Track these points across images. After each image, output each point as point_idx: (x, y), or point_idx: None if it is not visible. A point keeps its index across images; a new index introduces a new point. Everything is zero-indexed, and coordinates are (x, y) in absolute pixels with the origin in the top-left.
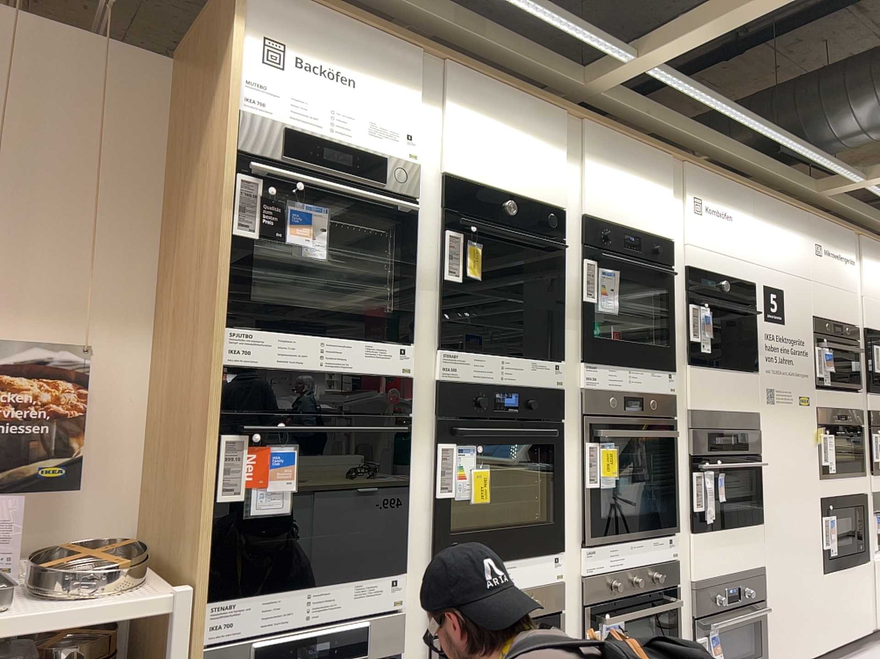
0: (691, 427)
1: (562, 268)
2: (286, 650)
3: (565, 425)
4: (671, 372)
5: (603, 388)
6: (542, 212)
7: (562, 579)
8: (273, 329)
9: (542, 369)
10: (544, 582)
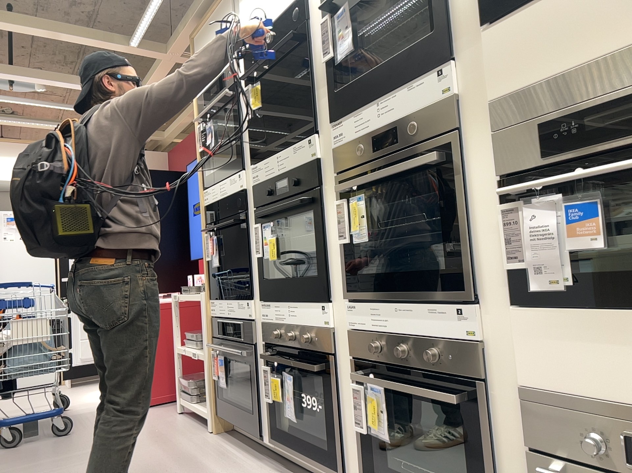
0: (491, 130)
1: (307, 49)
2: (224, 326)
3: (325, 189)
4: (440, 66)
5: (348, 139)
6: (289, 17)
7: (329, 327)
8: (210, 185)
9: (299, 149)
10: (316, 325)
